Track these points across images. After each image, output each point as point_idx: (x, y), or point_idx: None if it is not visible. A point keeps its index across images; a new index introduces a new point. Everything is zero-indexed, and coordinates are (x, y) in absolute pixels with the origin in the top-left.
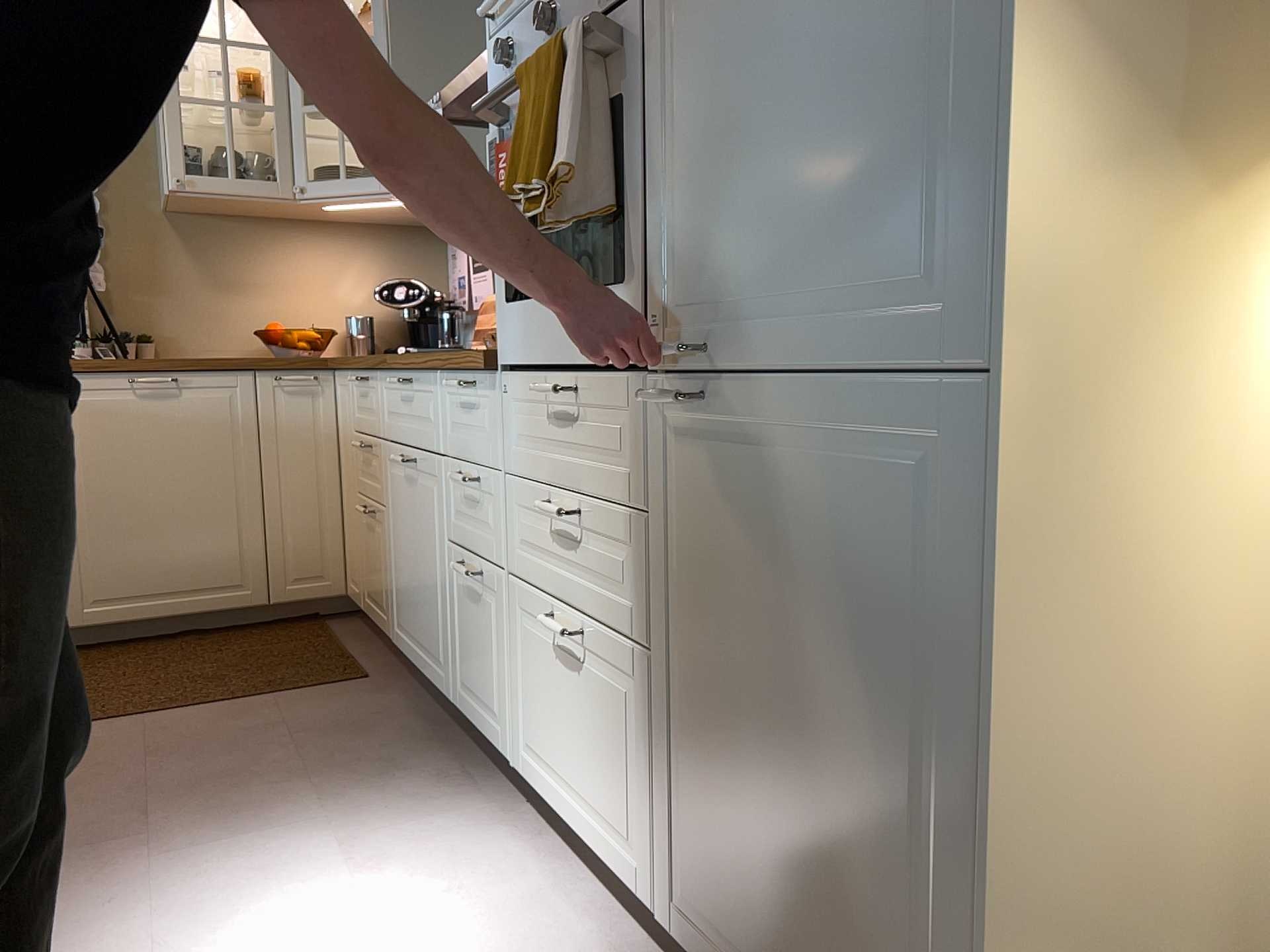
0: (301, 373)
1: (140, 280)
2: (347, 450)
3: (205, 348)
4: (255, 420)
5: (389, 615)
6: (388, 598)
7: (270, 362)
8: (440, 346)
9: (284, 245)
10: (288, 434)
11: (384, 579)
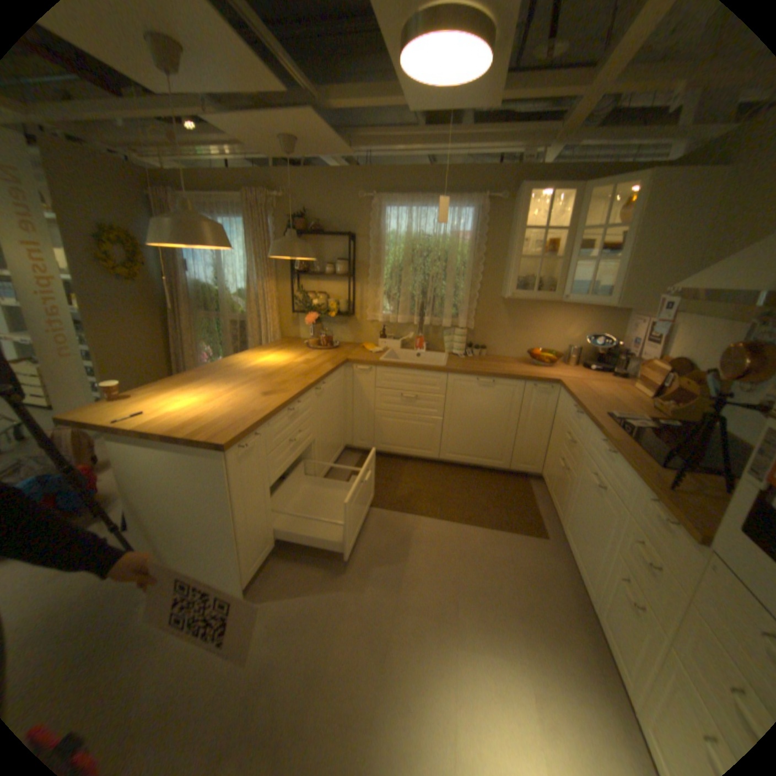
0: (545, 384)
1: (486, 324)
2: (559, 424)
3: (504, 352)
4: (521, 401)
5: (564, 518)
6: (566, 512)
7: (533, 379)
8: (615, 372)
9: (548, 311)
10: (533, 408)
11: (566, 501)
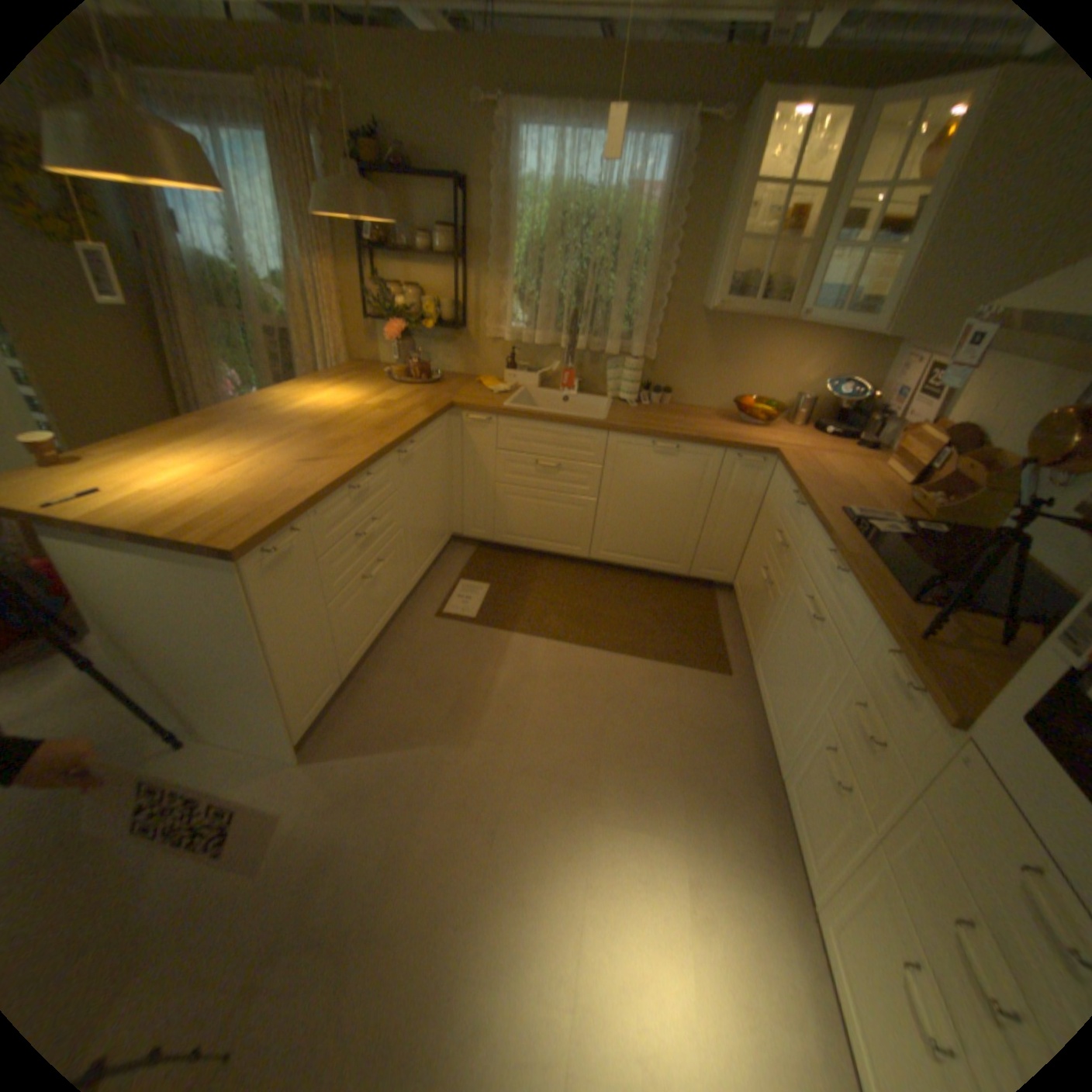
0: (755, 455)
1: (675, 352)
2: (767, 517)
3: (699, 400)
4: (716, 479)
5: (757, 650)
6: (761, 642)
7: (738, 446)
8: (861, 441)
9: (774, 335)
10: (733, 491)
11: (763, 628)
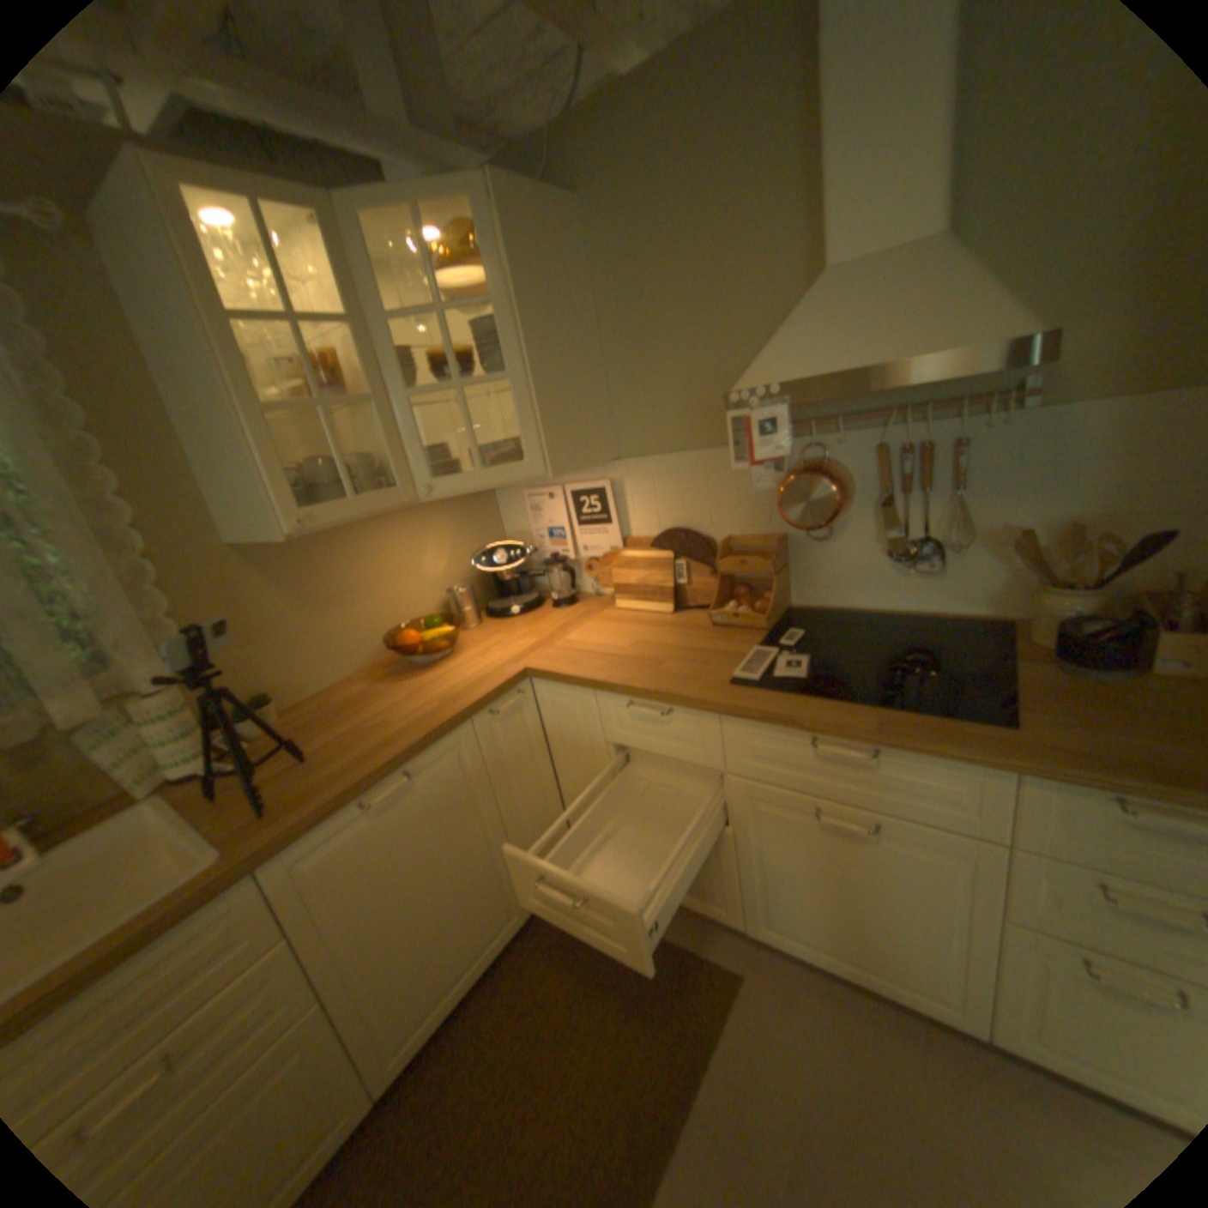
0: (507, 694)
1: (224, 637)
2: (580, 752)
3: (322, 678)
4: (484, 765)
5: (739, 913)
6: (737, 901)
7: (484, 701)
8: (558, 599)
9: (365, 539)
10: (511, 759)
11: (722, 883)
